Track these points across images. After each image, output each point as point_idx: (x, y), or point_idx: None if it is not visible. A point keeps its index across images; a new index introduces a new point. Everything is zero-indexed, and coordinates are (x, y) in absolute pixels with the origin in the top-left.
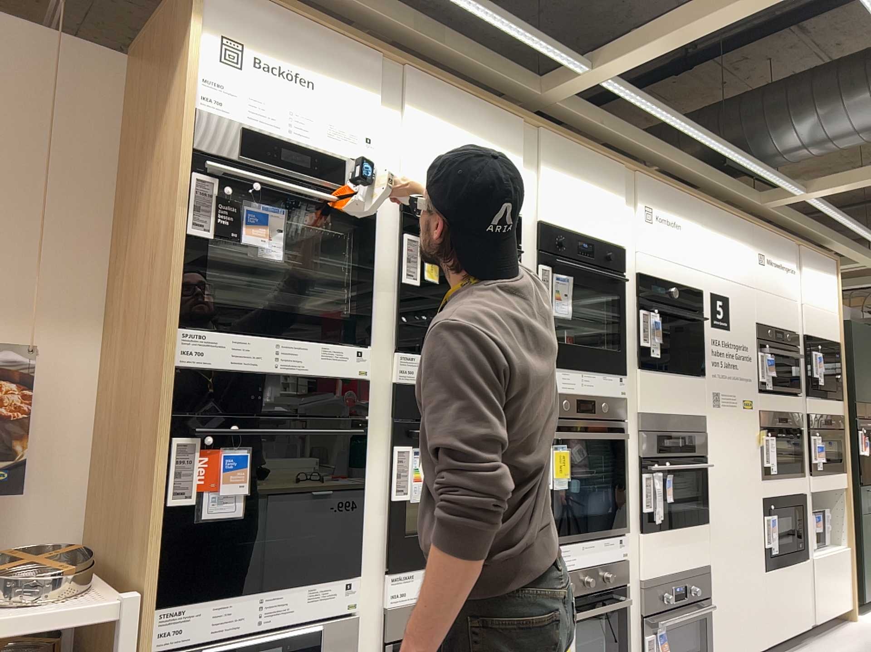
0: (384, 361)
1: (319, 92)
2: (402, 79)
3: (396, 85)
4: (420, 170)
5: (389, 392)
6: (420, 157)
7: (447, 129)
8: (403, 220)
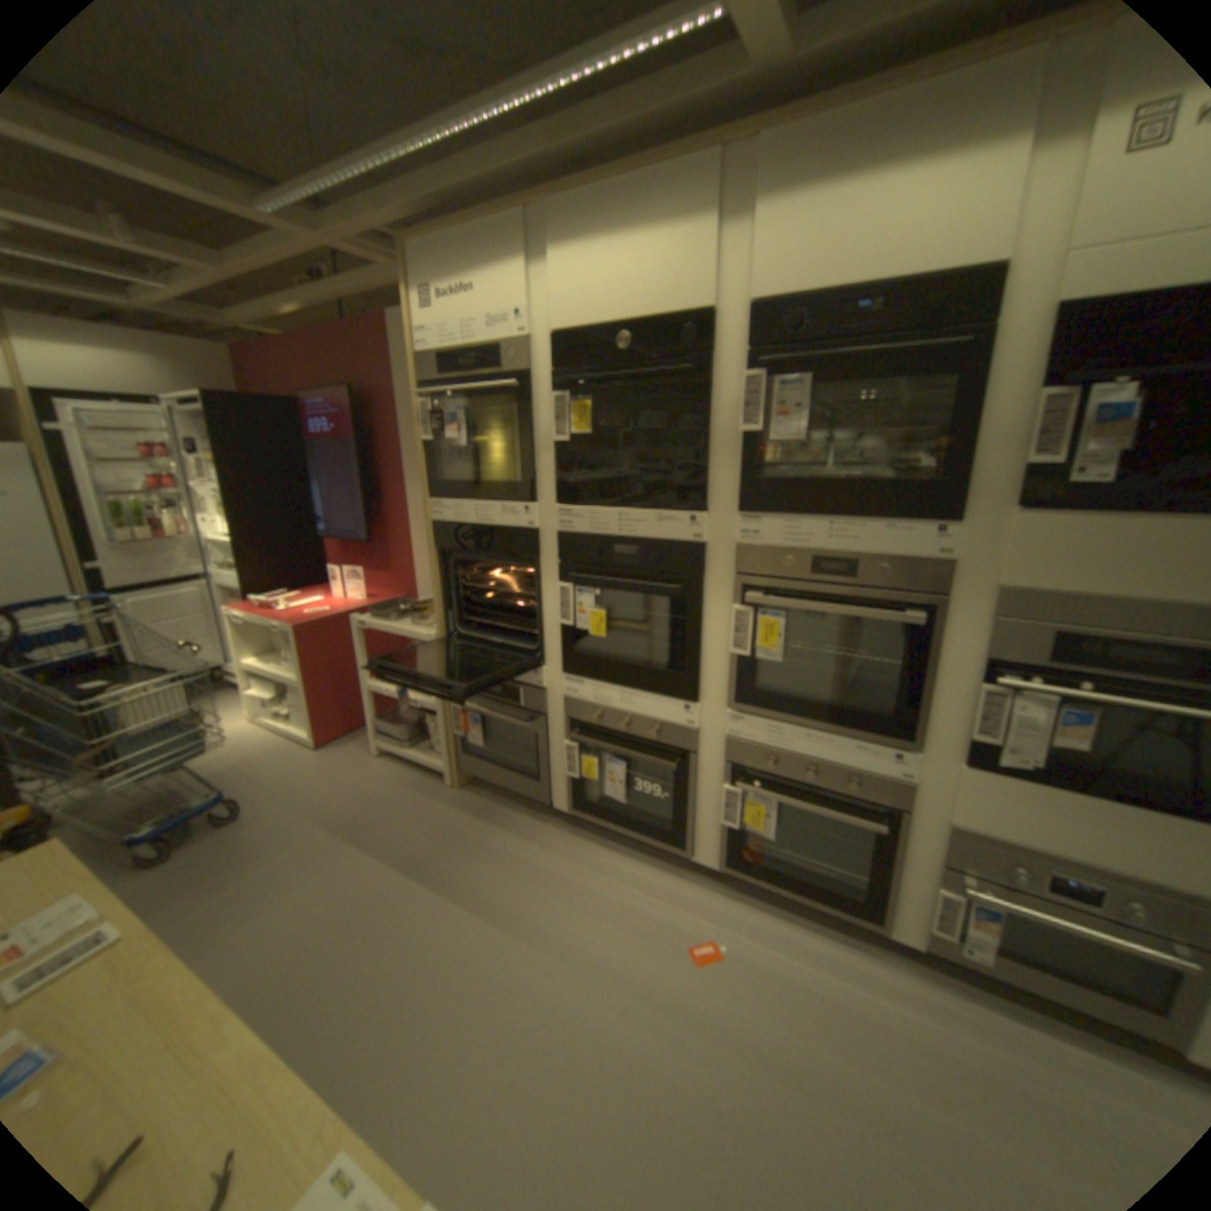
0: (549, 516)
1: (468, 284)
2: (542, 205)
3: (536, 218)
4: (562, 311)
5: (556, 542)
6: (562, 295)
7: (593, 235)
8: (554, 376)
